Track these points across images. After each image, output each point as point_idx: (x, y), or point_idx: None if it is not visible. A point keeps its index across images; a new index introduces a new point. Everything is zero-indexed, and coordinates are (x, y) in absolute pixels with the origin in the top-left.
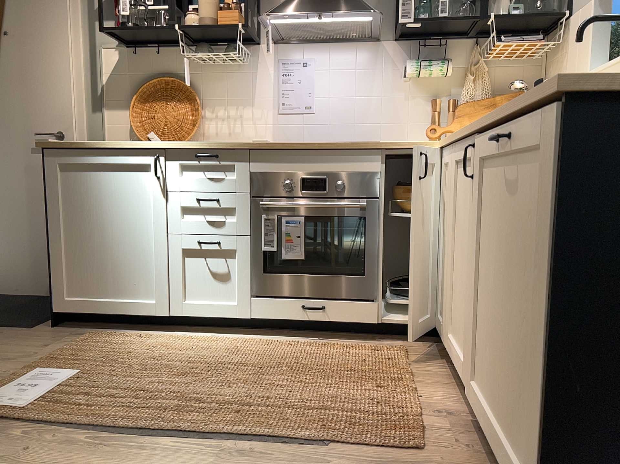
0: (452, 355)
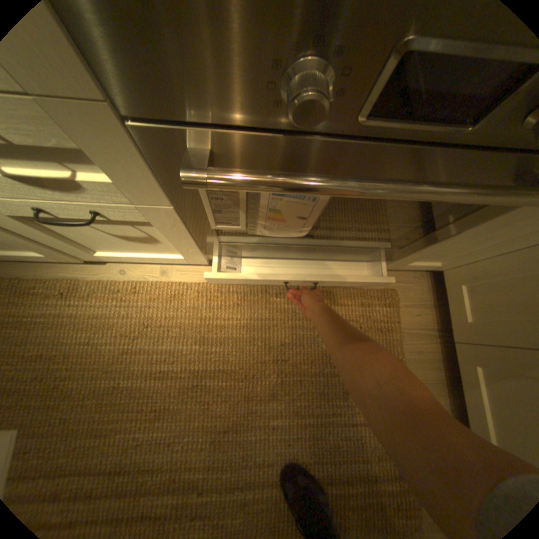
0: (463, 376)
